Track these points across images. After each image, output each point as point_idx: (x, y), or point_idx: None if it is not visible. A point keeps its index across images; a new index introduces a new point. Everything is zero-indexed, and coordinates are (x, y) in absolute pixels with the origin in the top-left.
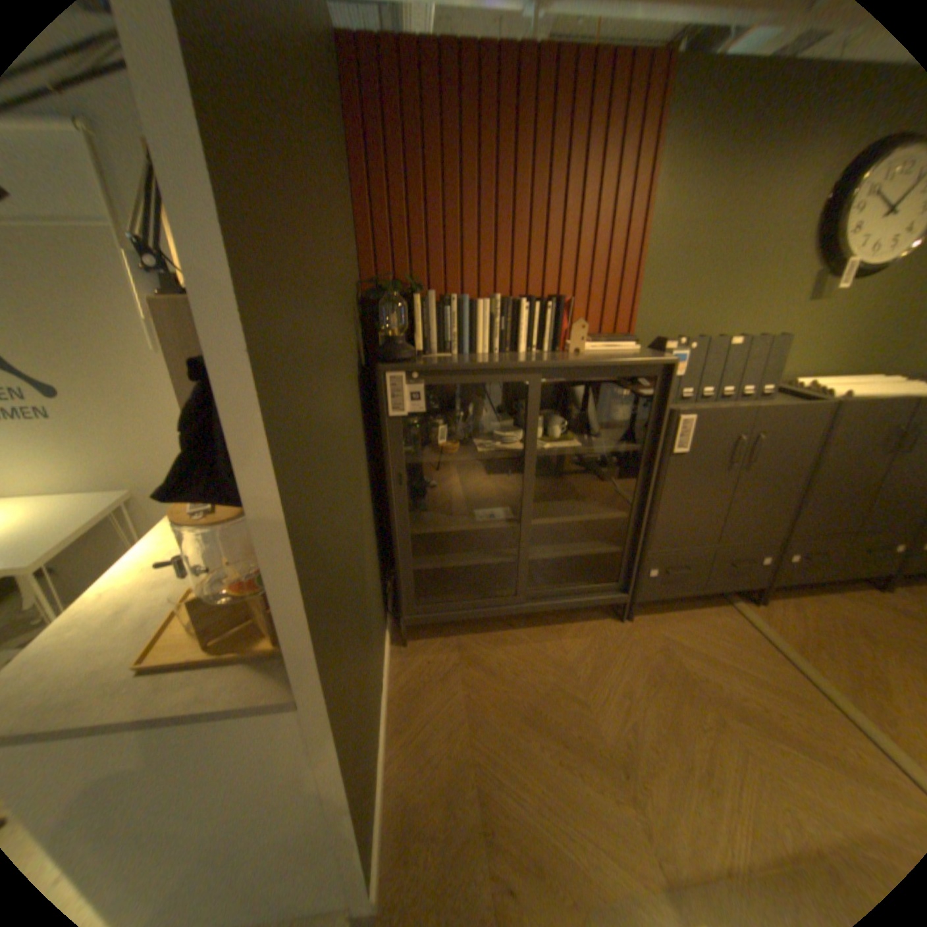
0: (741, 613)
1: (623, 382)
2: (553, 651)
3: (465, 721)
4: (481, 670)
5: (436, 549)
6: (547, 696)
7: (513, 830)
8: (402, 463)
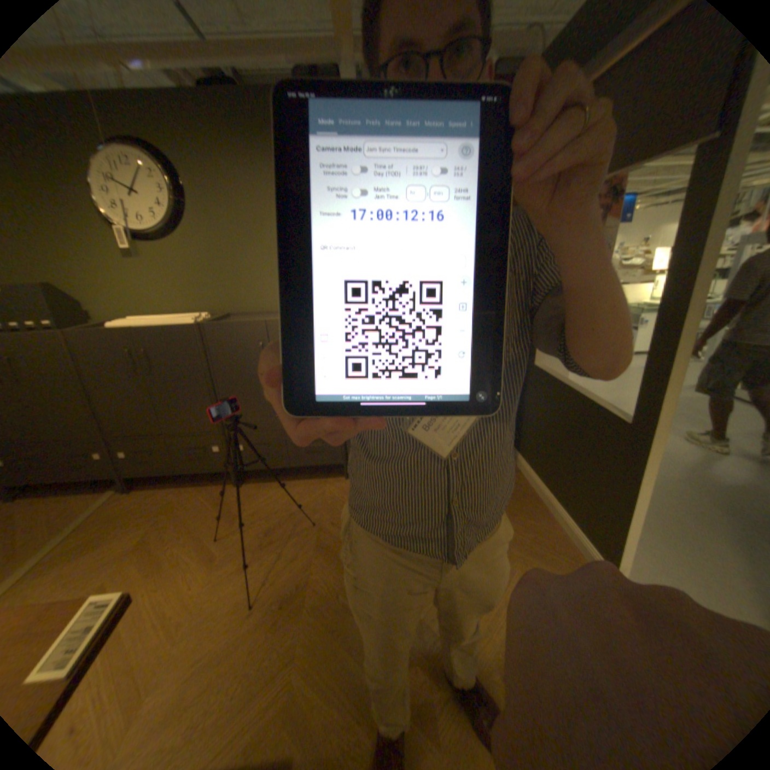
0: (100, 496)
1: None
2: None
3: None
4: None
5: None
6: None
7: None
8: None
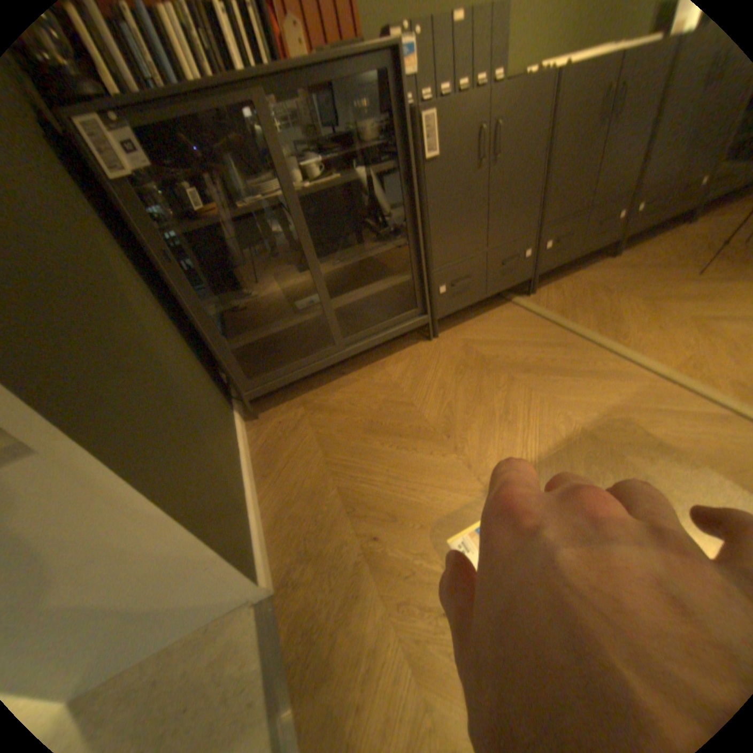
0: (517, 303)
1: (358, 91)
2: (379, 378)
3: (317, 449)
4: (324, 412)
5: (249, 328)
6: (379, 409)
7: (368, 502)
8: (160, 239)
